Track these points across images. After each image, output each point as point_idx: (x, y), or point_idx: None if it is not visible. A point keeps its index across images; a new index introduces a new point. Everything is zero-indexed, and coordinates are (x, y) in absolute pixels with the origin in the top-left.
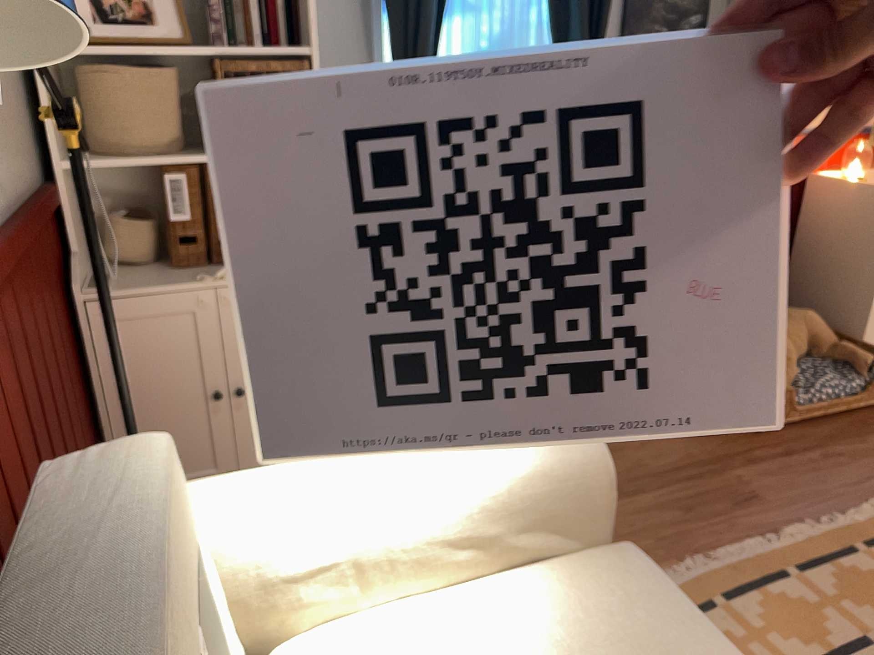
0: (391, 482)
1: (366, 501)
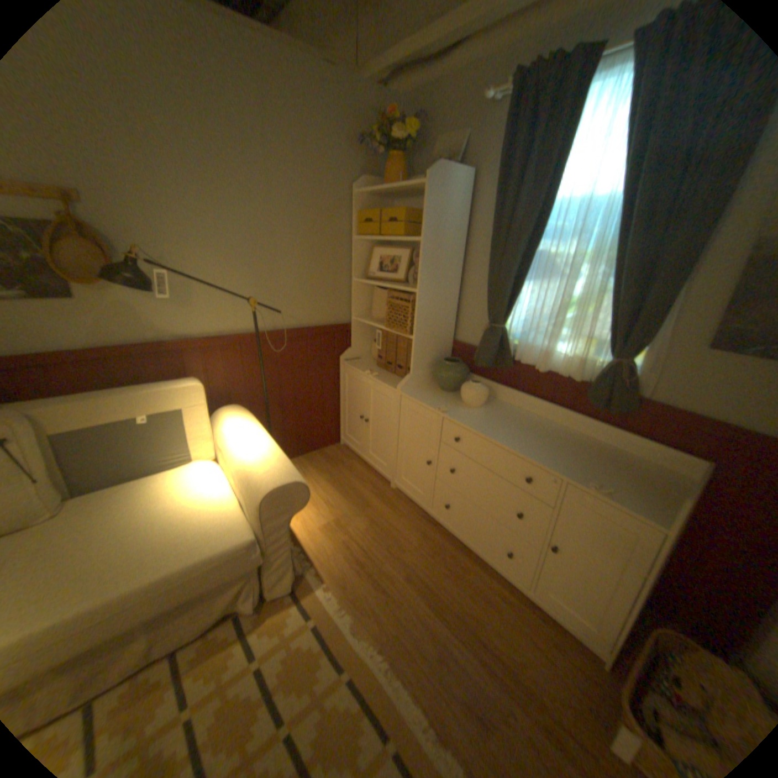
0: (242, 444)
1: (234, 443)
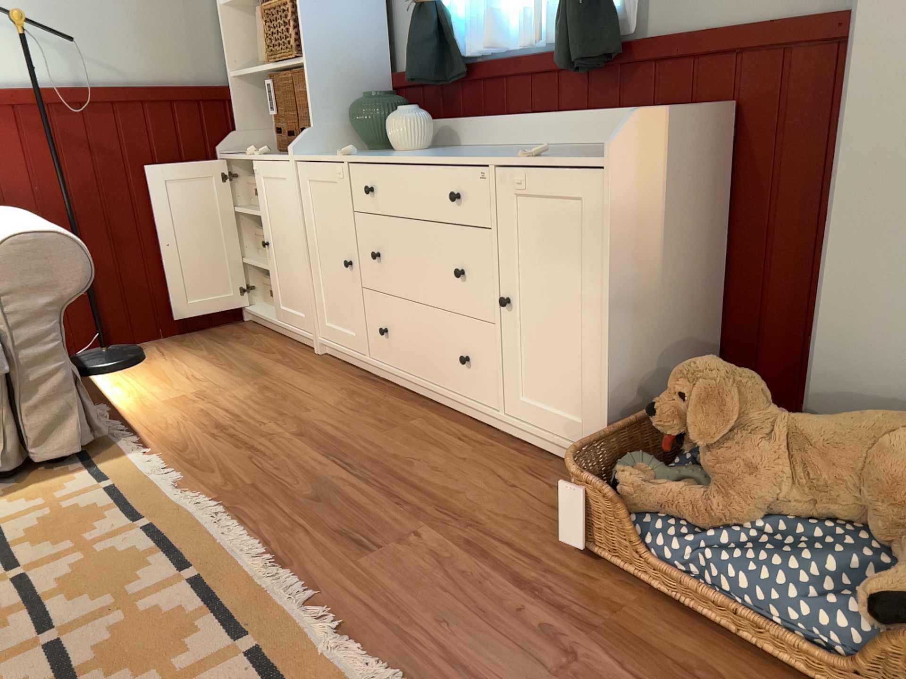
0: None
1: None
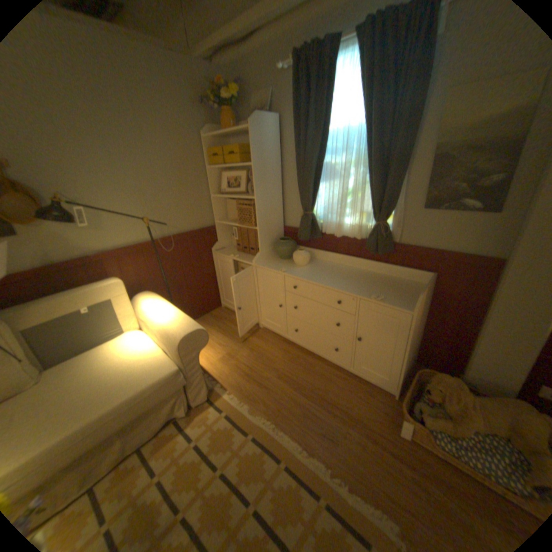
0: (157, 314)
1: (151, 314)
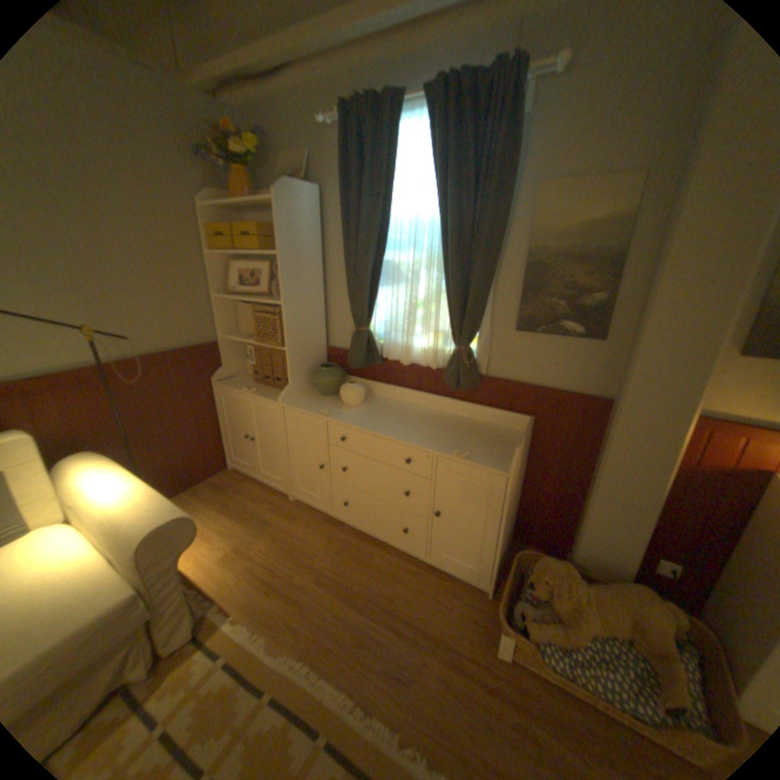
0: (99, 494)
1: (87, 495)
